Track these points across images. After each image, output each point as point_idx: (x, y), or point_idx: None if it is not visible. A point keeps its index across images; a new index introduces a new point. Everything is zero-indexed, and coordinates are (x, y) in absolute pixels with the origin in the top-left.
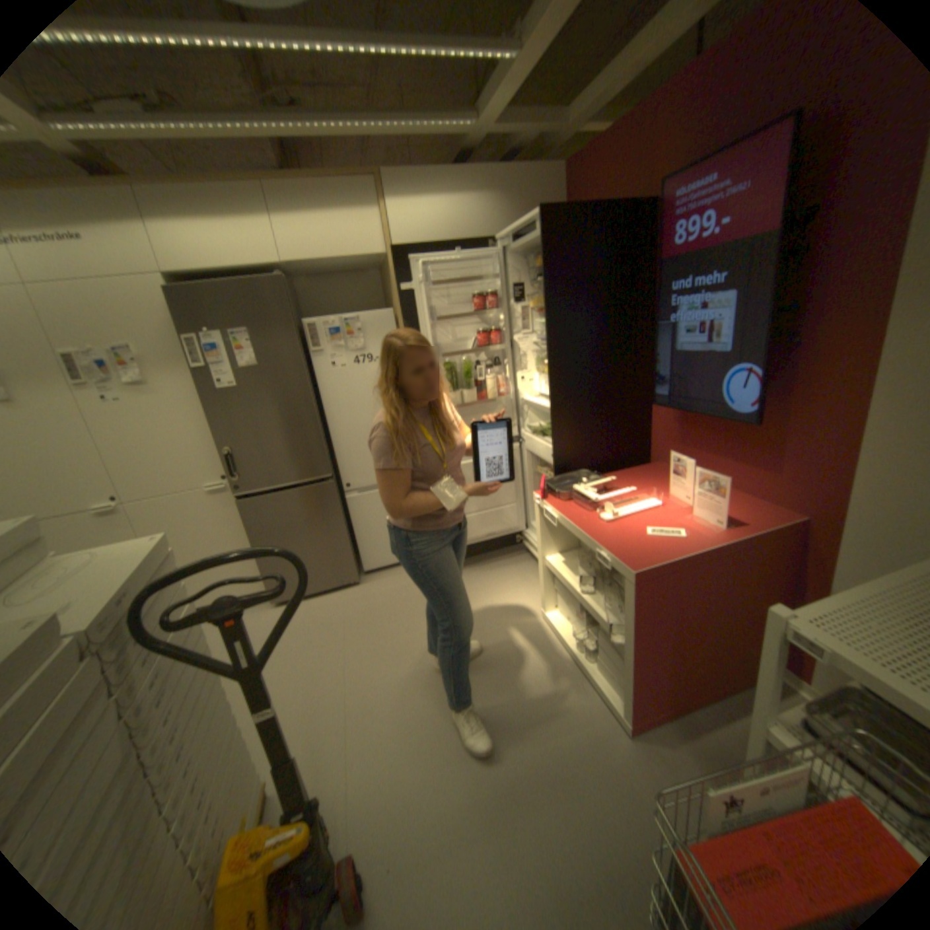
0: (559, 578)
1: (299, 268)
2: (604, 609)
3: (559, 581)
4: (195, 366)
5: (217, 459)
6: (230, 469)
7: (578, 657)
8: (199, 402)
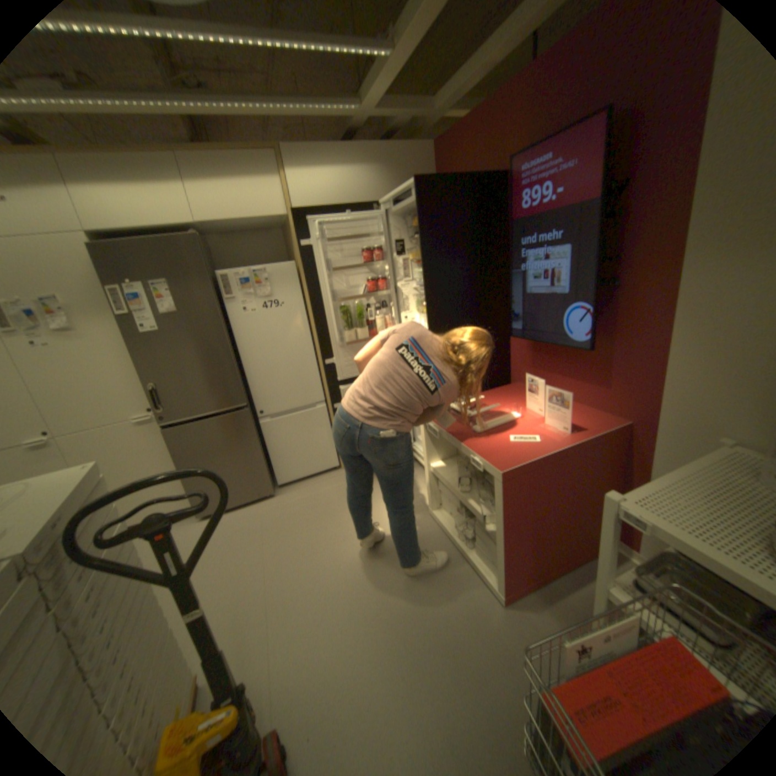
0: (442, 481)
1: (211, 227)
2: (479, 504)
3: (442, 483)
4: (120, 314)
5: (143, 394)
6: (155, 403)
7: (460, 544)
8: (124, 345)
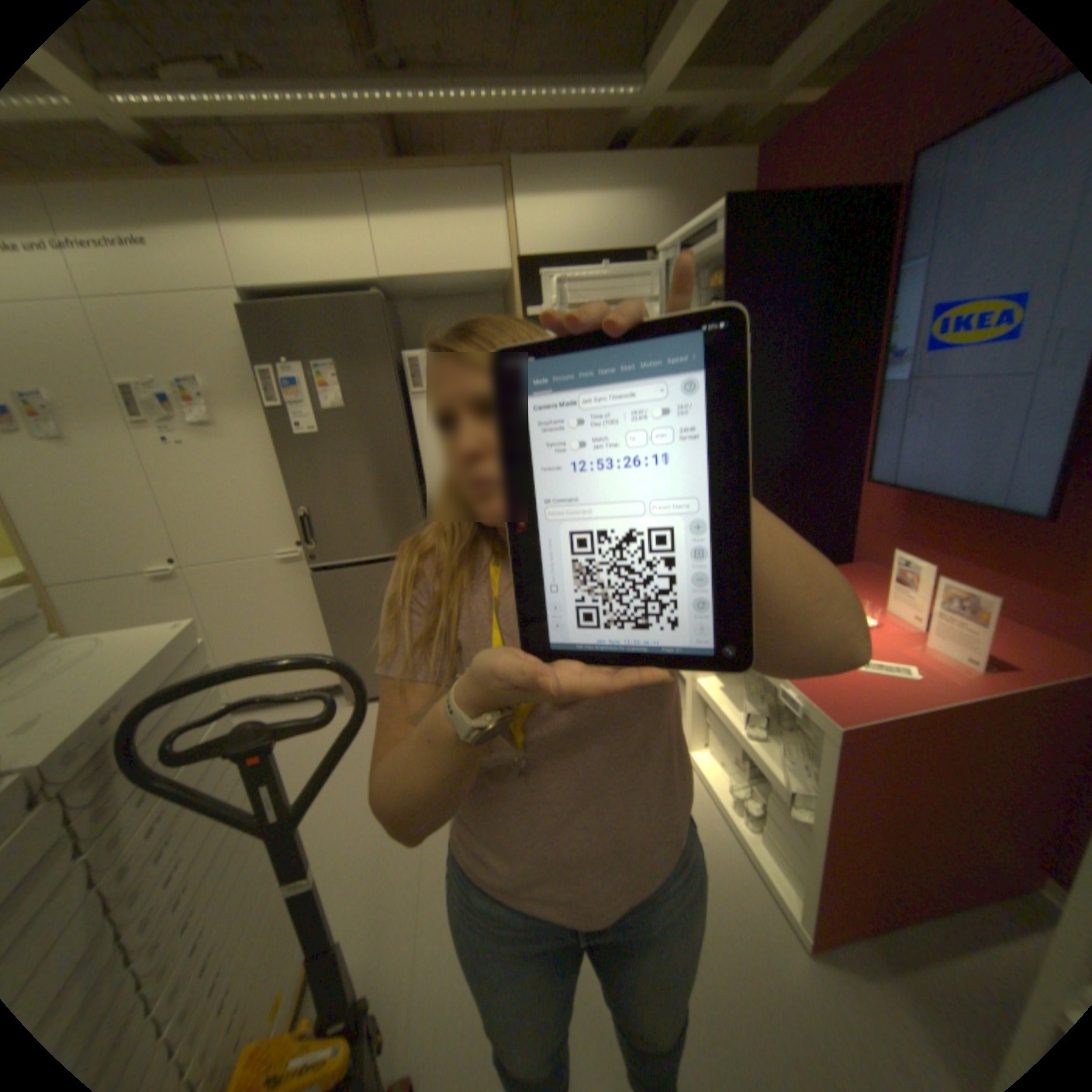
0: (715, 710)
1: (403, 287)
2: (781, 765)
3: (715, 714)
4: (271, 405)
5: (293, 520)
6: (306, 534)
7: (735, 821)
8: (274, 450)
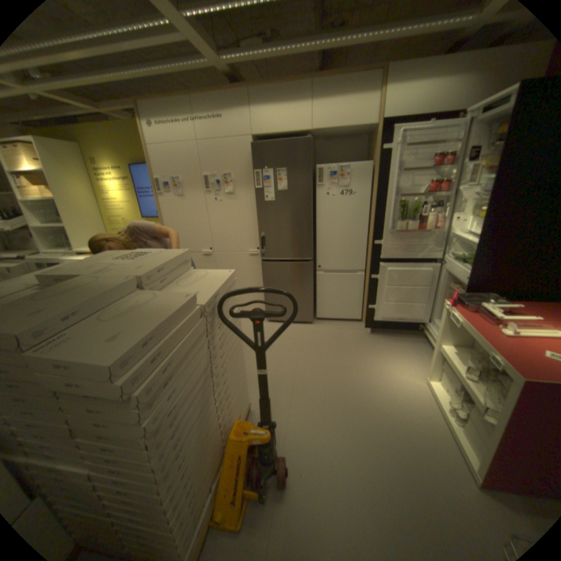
0: (450, 362)
1: (321, 133)
2: (484, 396)
3: (450, 365)
4: (258, 188)
5: (257, 239)
6: (262, 245)
7: (450, 418)
8: (255, 207)
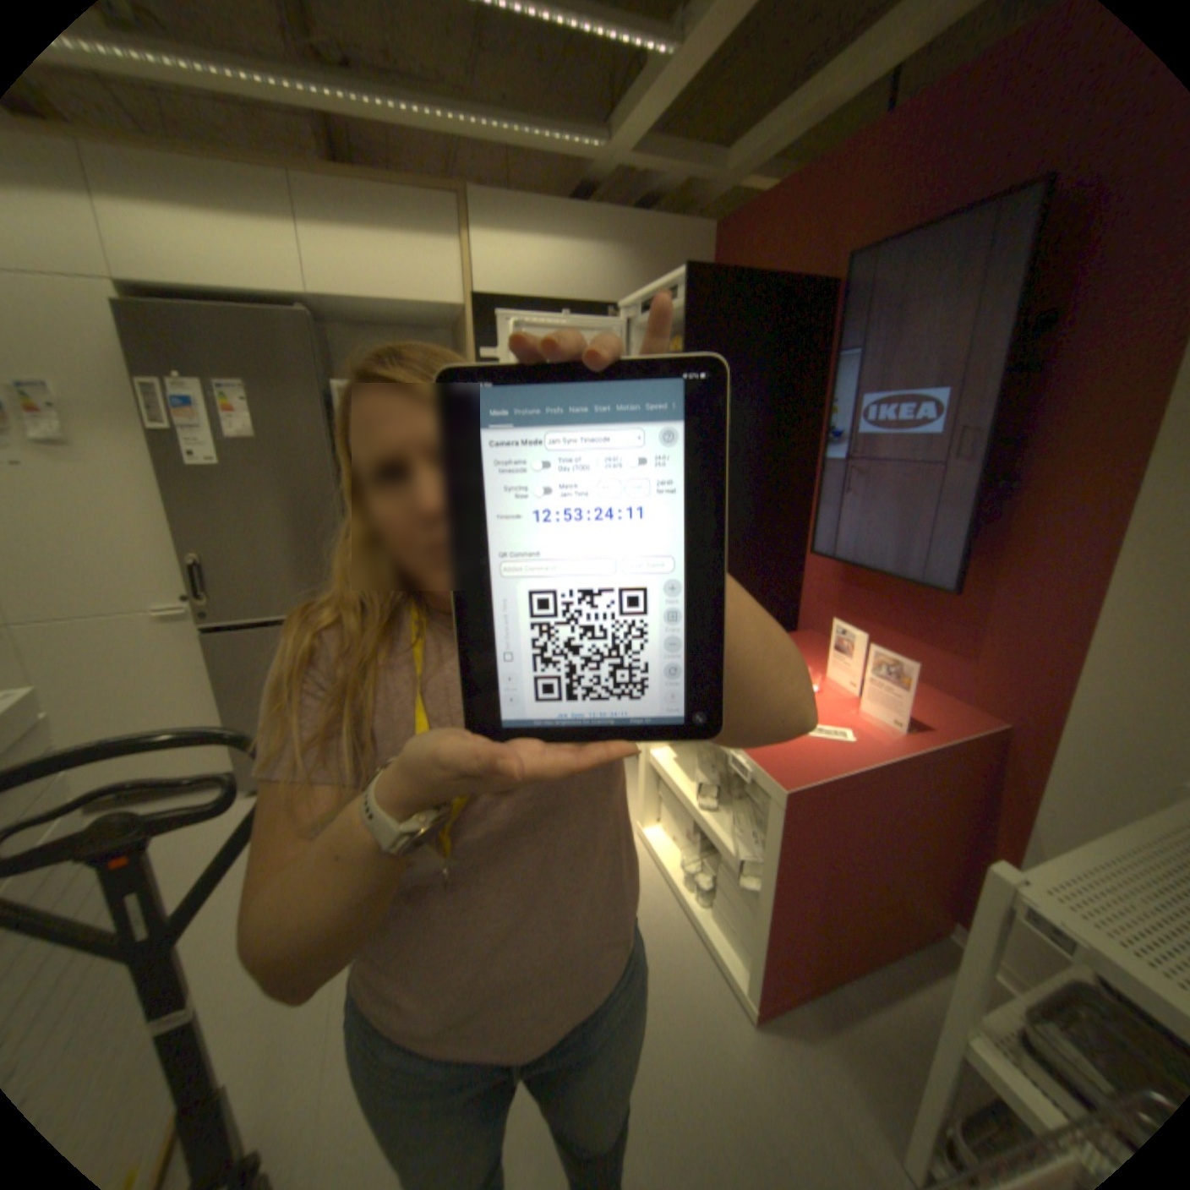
0: (667, 782)
1: (334, 308)
2: (730, 835)
3: (667, 787)
4: (153, 428)
5: (176, 570)
6: (194, 587)
7: (685, 897)
8: (154, 483)
